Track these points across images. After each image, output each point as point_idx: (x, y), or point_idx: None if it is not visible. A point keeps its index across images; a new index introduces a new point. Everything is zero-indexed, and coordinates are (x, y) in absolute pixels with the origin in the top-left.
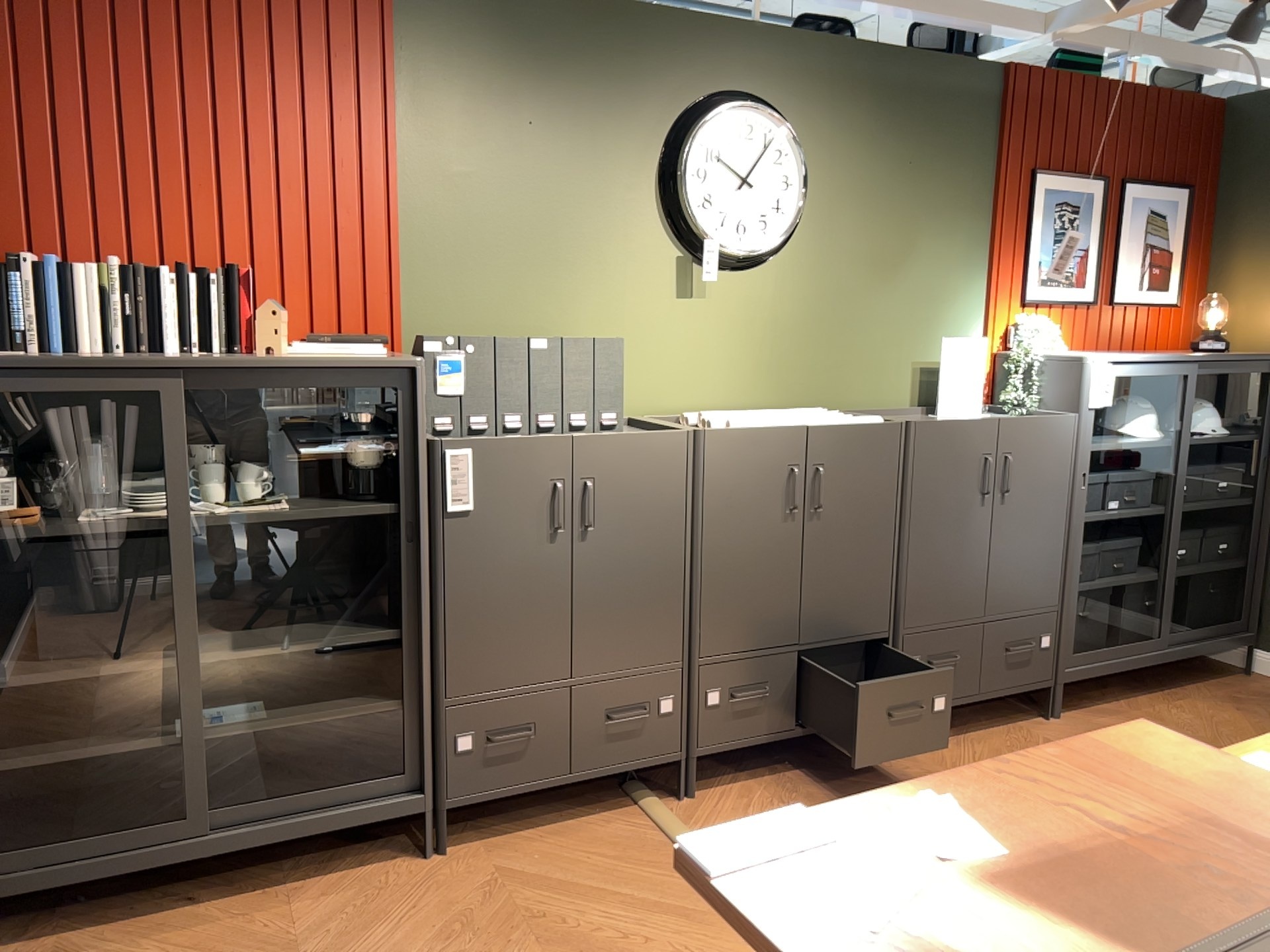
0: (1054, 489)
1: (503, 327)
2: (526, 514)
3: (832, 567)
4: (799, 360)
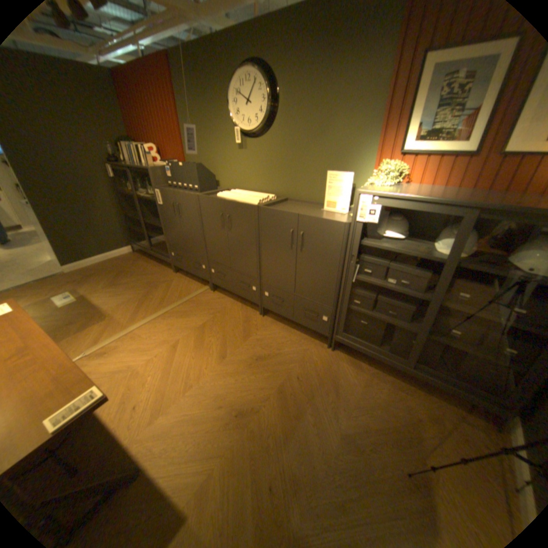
0: (329, 255)
1: (201, 159)
2: (170, 208)
3: (237, 249)
4: (278, 175)
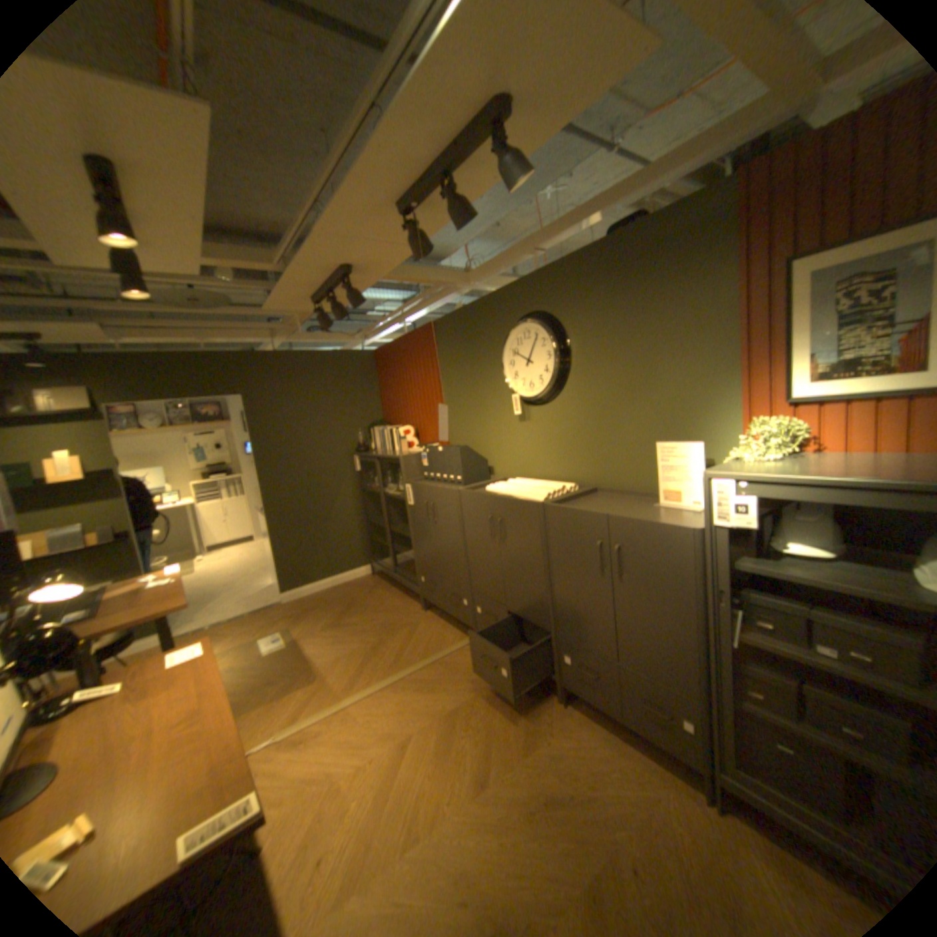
0: (674, 590)
1: (469, 439)
2: (423, 510)
3: (514, 574)
4: (579, 454)
